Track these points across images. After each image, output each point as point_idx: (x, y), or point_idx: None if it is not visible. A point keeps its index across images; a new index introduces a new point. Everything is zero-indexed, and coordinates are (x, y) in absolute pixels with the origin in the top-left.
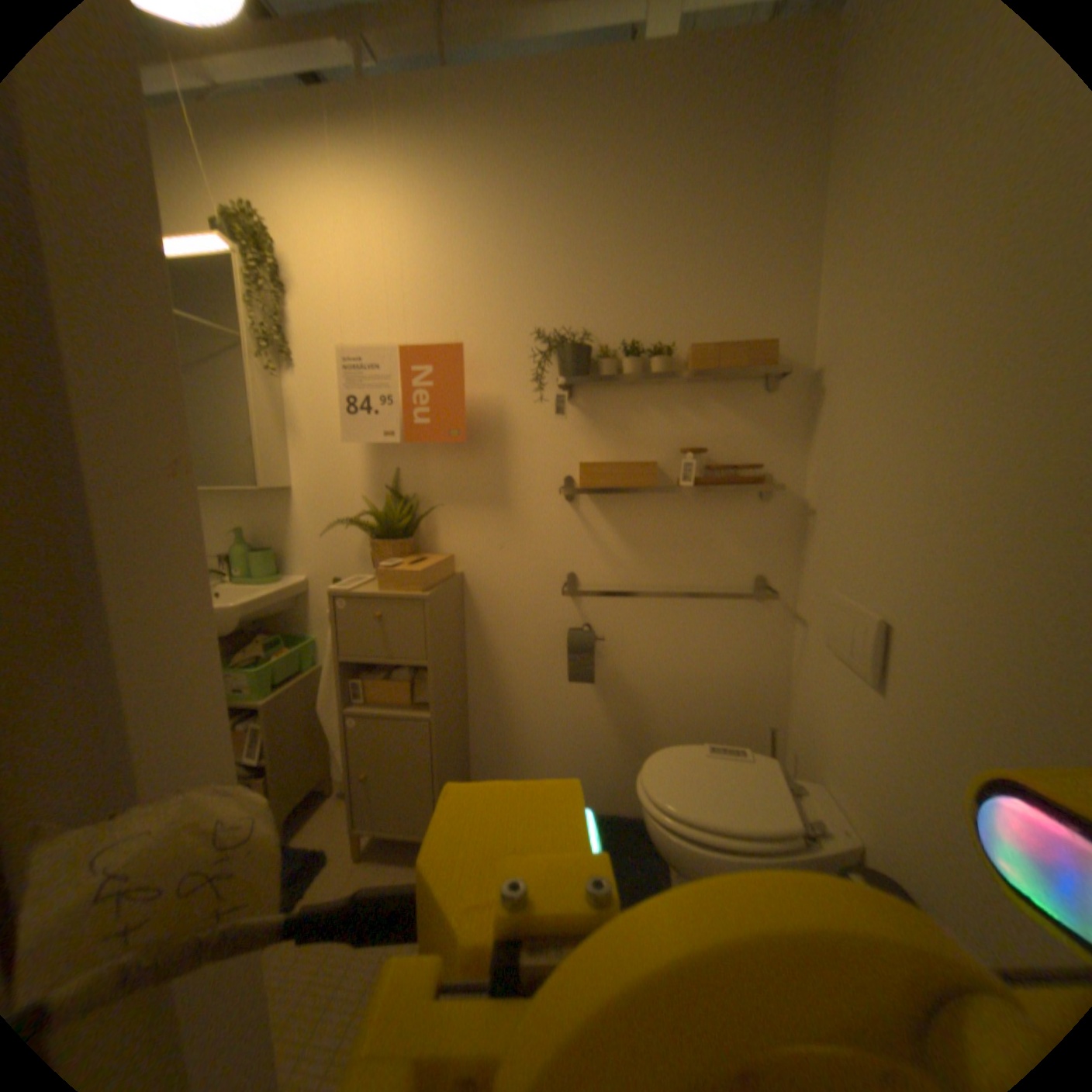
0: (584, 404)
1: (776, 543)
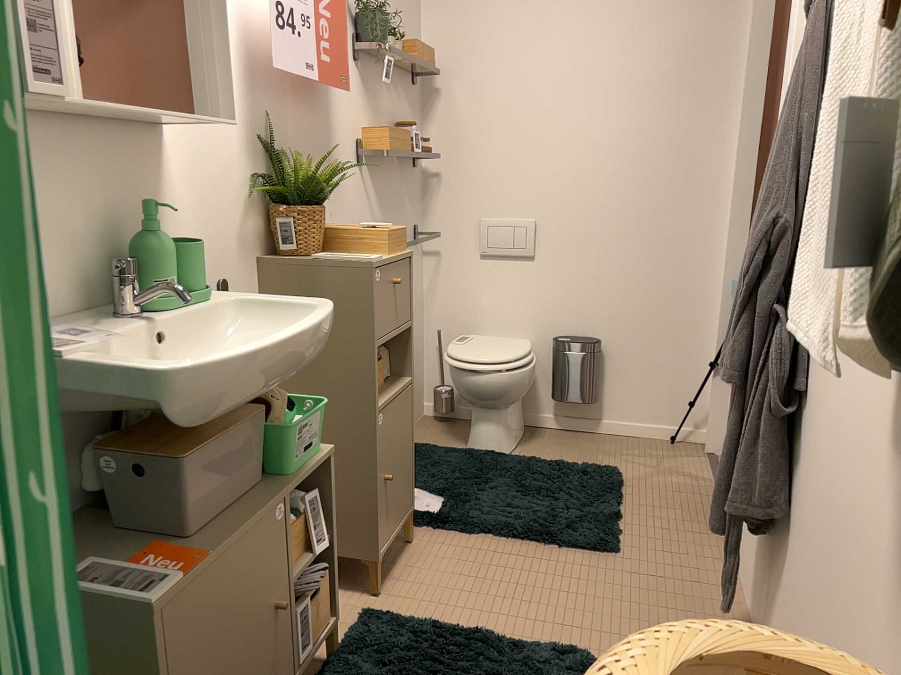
0: (362, 75)
1: (417, 201)
